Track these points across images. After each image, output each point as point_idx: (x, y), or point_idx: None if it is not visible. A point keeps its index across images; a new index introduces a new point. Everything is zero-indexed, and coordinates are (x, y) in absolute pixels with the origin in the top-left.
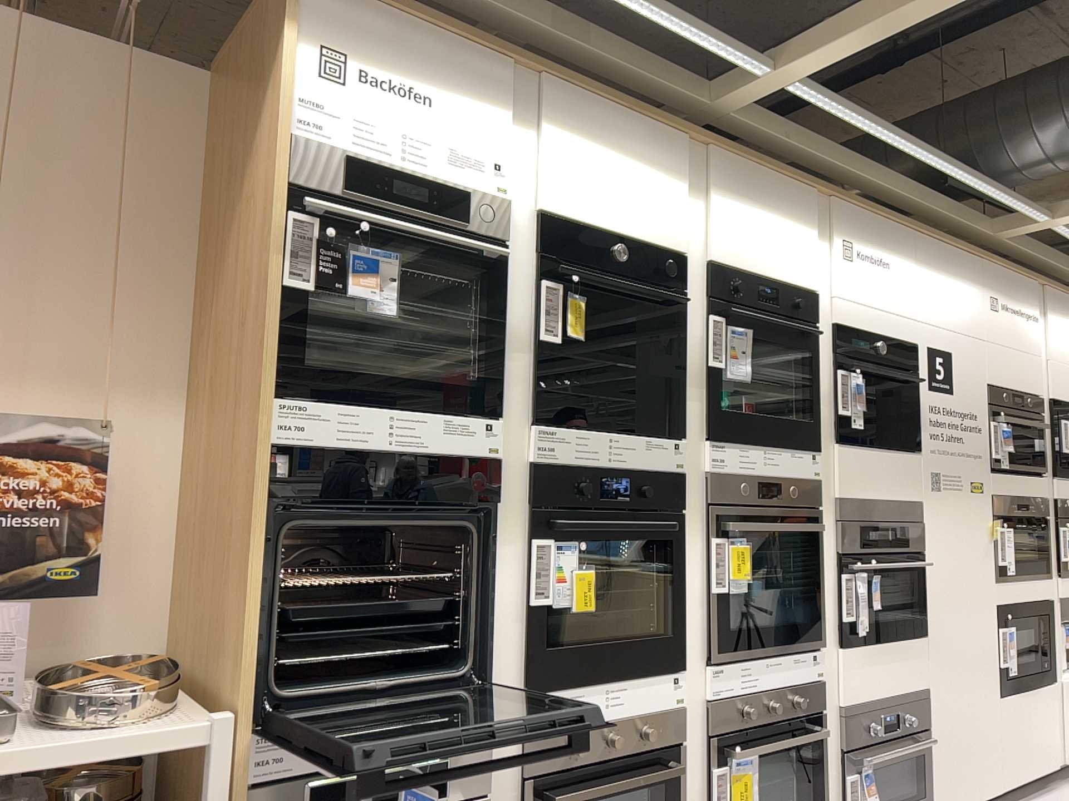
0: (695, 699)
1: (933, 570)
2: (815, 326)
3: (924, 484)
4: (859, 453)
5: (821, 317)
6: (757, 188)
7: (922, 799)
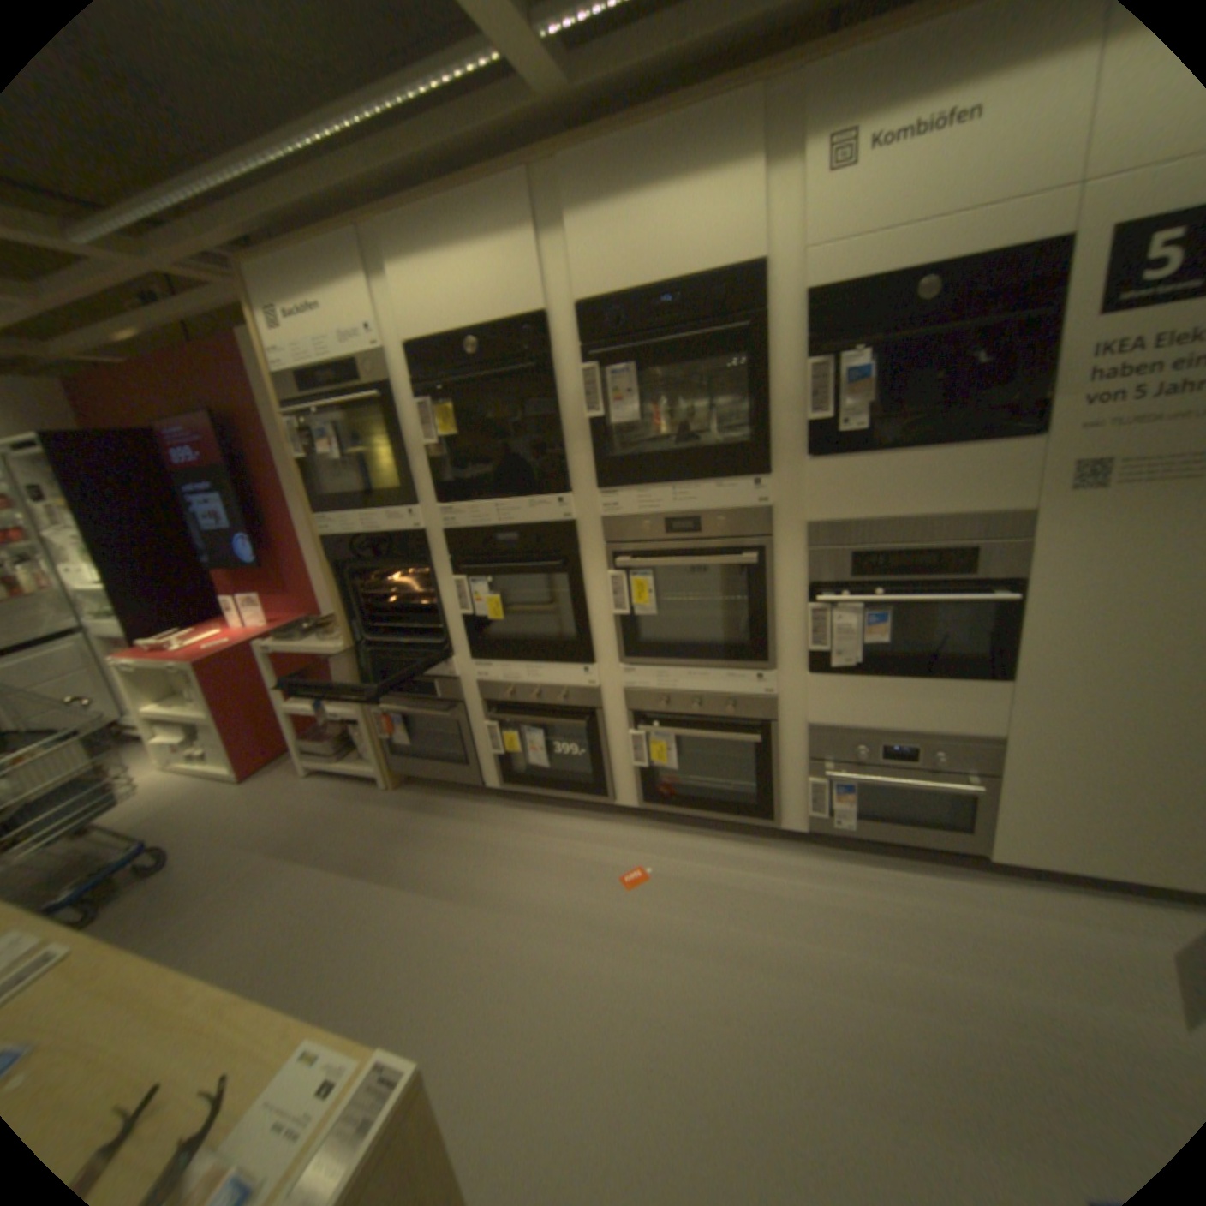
0: (612, 686)
1: (1056, 605)
2: (761, 312)
3: (1049, 483)
4: (856, 464)
5: (779, 292)
6: (633, 163)
7: (976, 839)
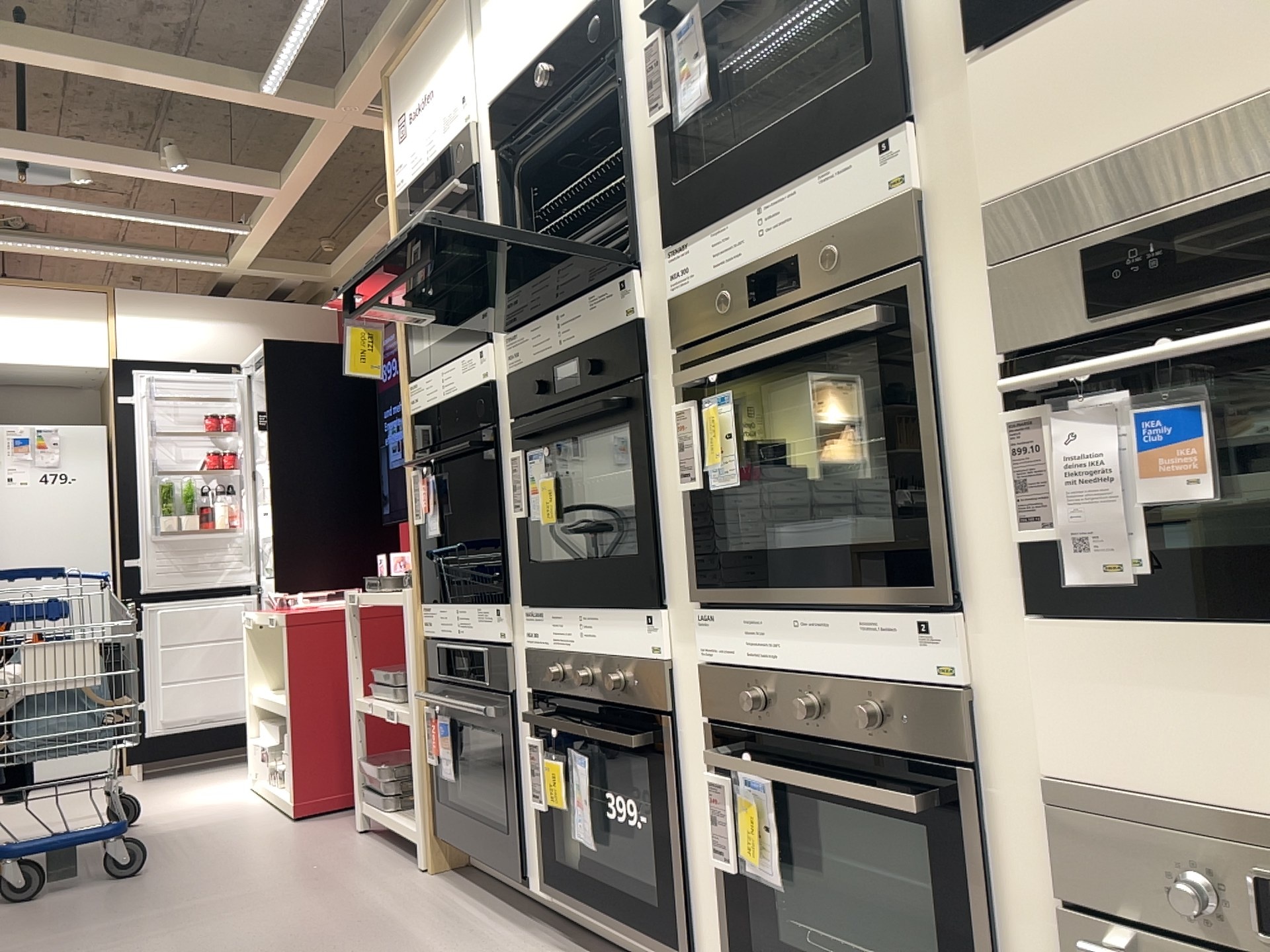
0: (691, 659)
1: None
2: None
3: None
4: (1064, 28)
5: None
6: None
7: None
